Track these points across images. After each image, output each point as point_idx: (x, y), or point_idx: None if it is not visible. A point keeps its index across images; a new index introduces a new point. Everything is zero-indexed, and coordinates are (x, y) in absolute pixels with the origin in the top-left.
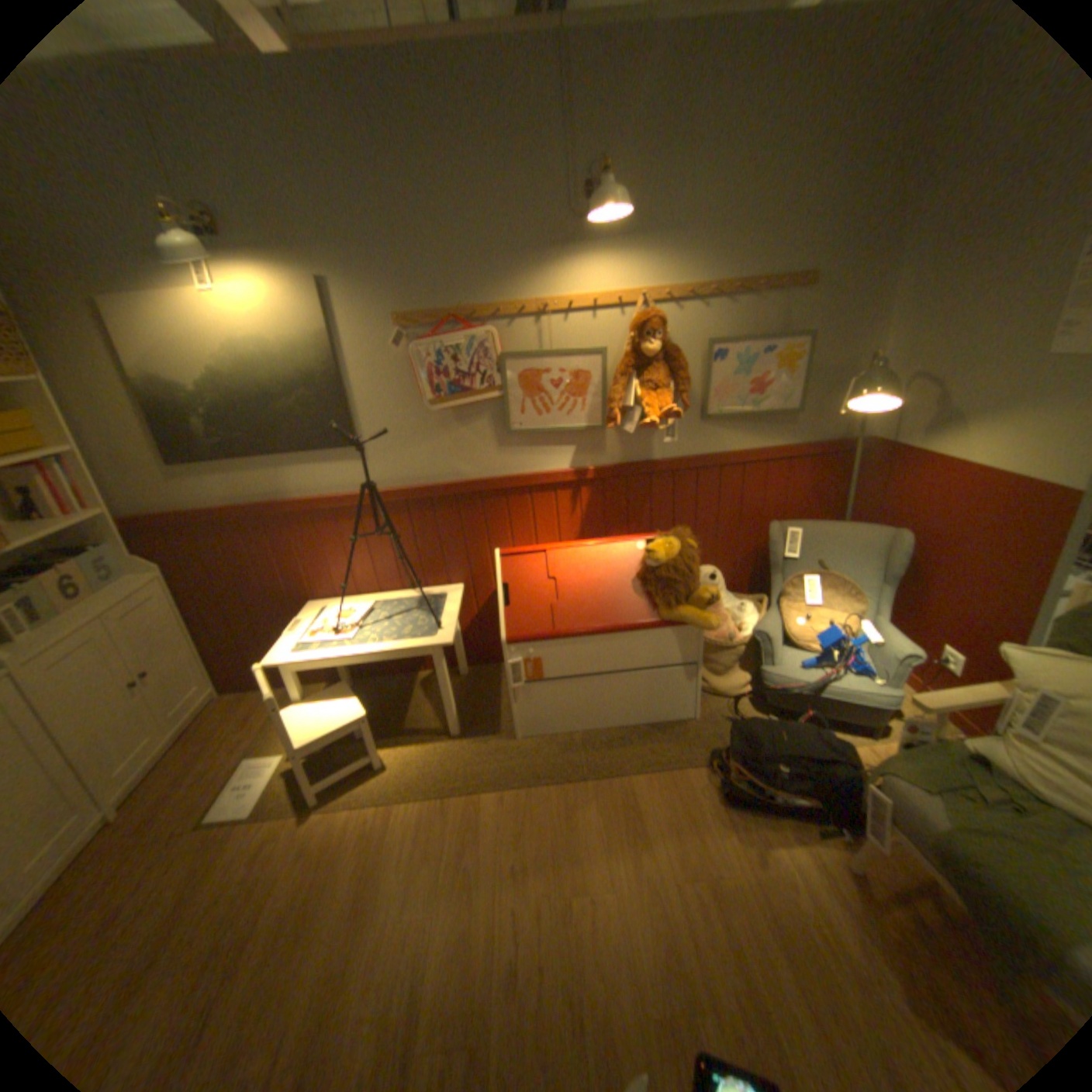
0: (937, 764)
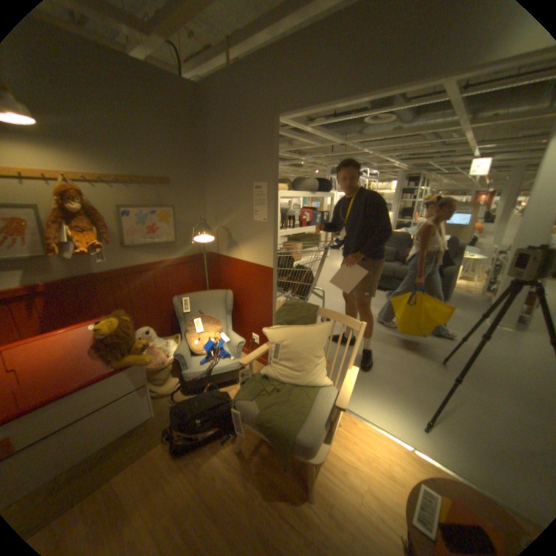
0: (252, 386)
